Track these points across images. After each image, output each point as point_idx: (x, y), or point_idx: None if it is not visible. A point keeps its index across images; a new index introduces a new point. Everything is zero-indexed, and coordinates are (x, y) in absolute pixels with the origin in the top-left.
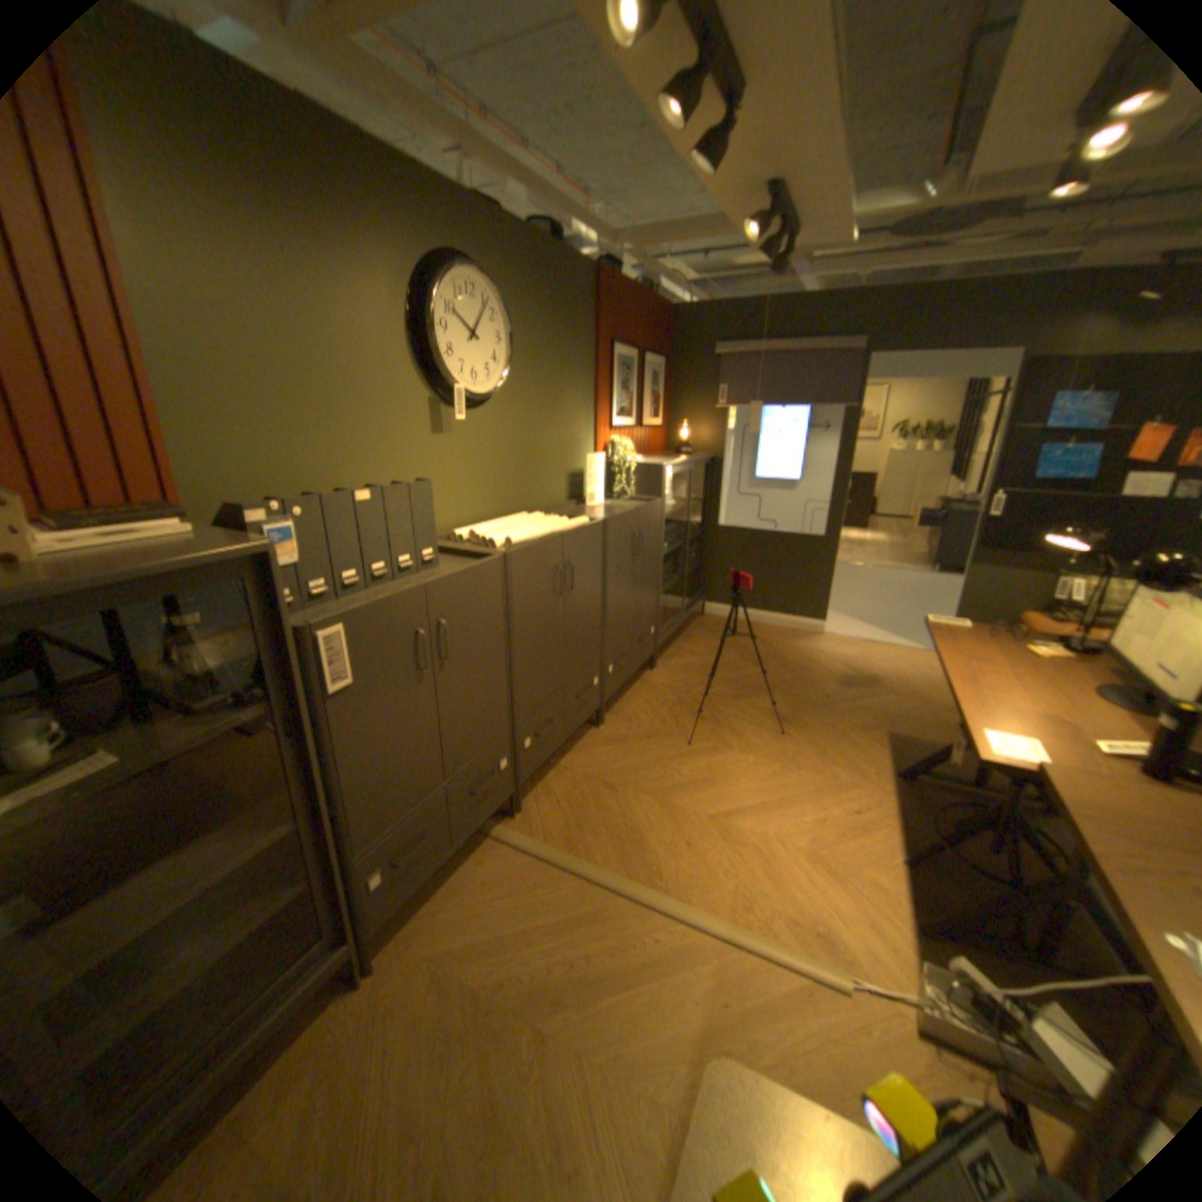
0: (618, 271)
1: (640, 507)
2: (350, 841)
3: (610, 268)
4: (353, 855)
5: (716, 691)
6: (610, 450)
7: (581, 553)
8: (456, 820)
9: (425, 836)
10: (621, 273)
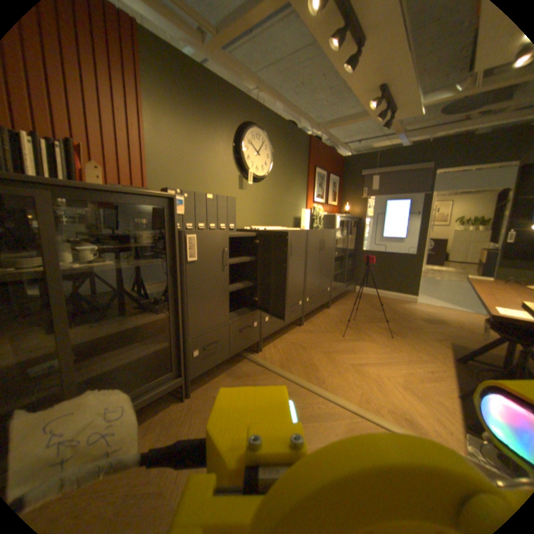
0: (319, 141)
1: (324, 229)
2: (188, 329)
3: (316, 139)
4: (188, 336)
5: (359, 318)
6: (312, 209)
7: (296, 240)
8: (232, 341)
9: (218, 342)
10: (321, 142)
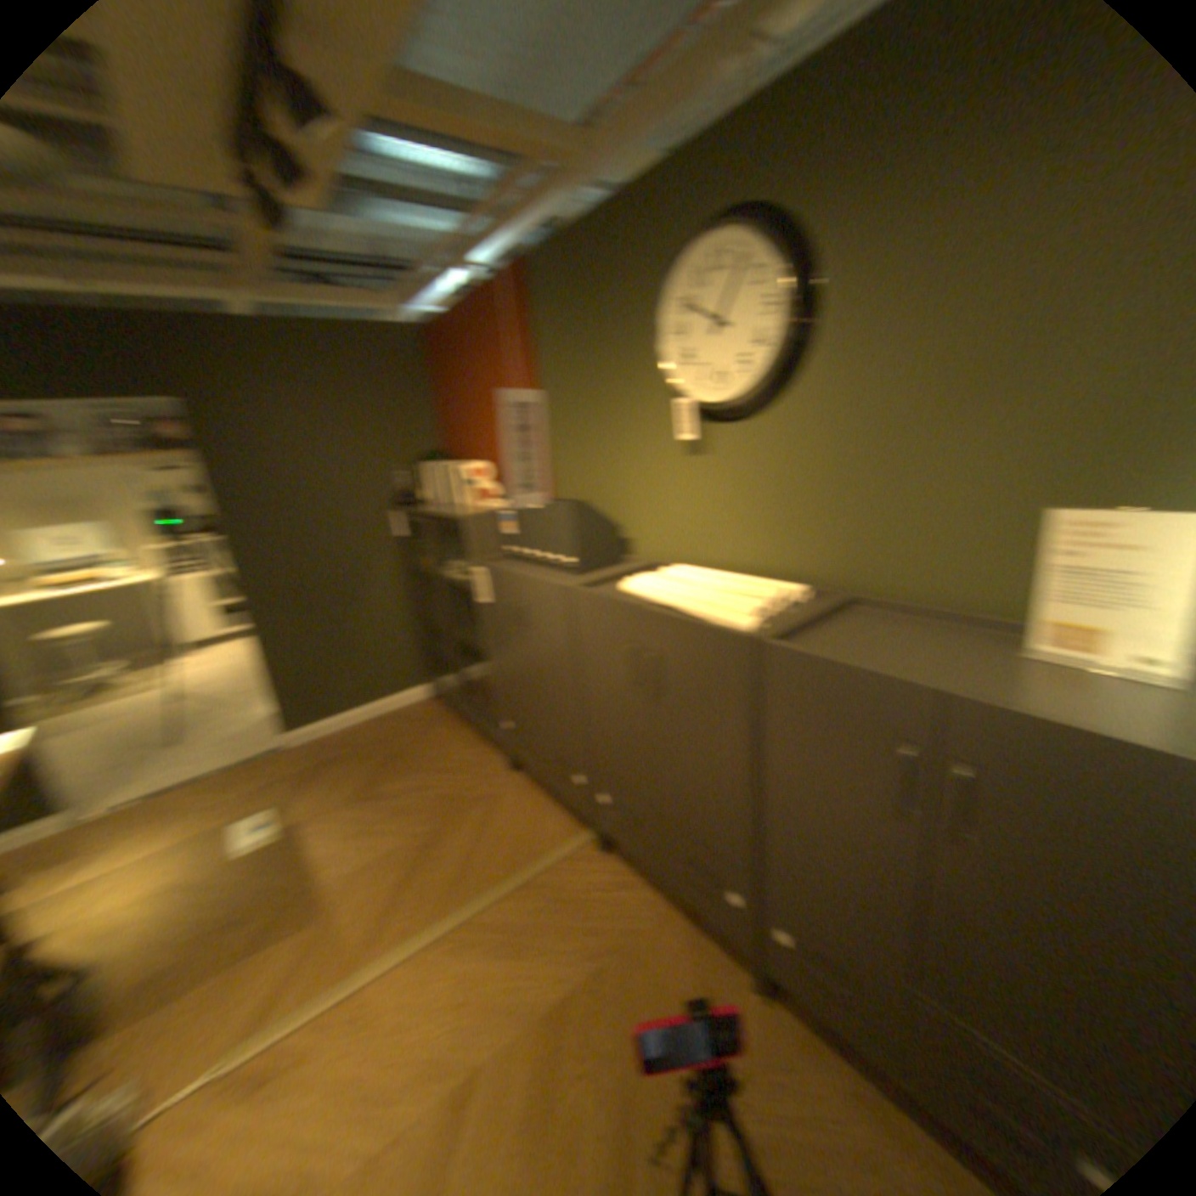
0: None
1: (1018, 707)
2: (491, 689)
3: None
4: (493, 698)
5: None
6: None
7: (679, 658)
8: (541, 765)
9: (522, 743)
10: None
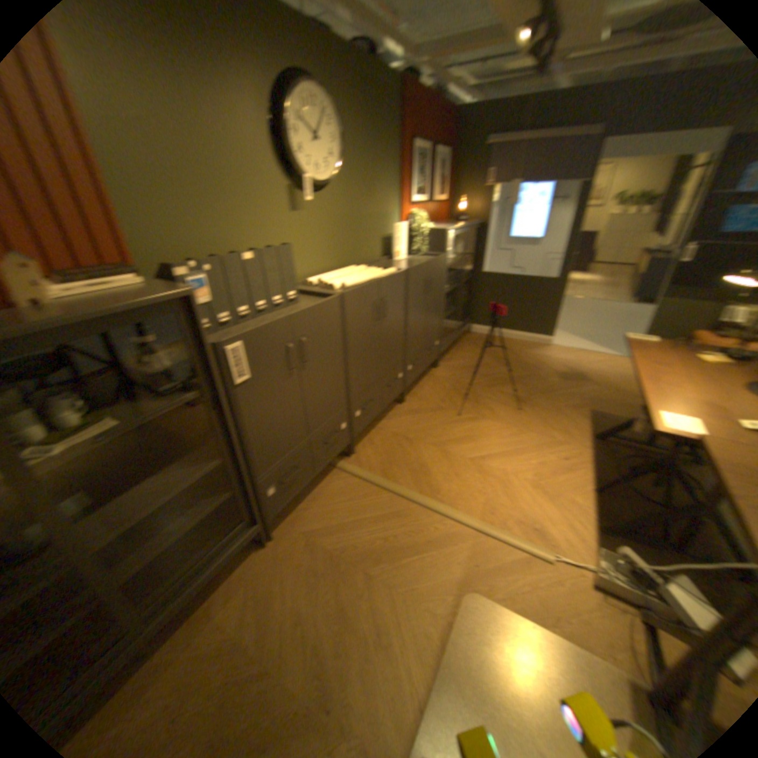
0: (419, 79)
1: (432, 259)
2: (257, 469)
3: (414, 77)
4: (259, 477)
5: (478, 382)
6: (412, 219)
7: (392, 292)
8: (318, 458)
9: (299, 467)
10: (421, 81)
